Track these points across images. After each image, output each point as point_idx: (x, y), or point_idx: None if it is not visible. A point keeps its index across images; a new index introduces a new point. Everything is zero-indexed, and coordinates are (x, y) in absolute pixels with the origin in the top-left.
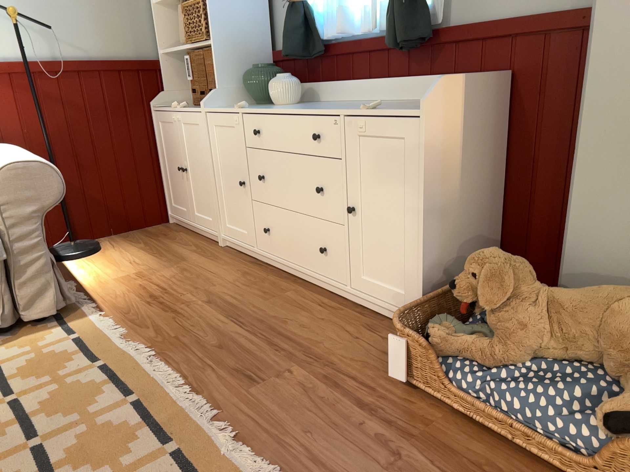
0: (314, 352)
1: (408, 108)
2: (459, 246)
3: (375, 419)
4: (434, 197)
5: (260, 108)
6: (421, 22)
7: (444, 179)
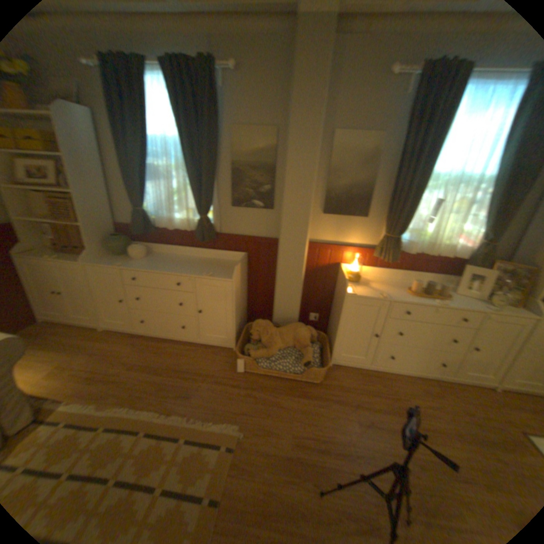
0: (202, 374)
1: (225, 276)
2: (240, 315)
3: (241, 389)
4: (236, 305)
5: (132, 265)
6: (213, 232)
7: (238, 297)
